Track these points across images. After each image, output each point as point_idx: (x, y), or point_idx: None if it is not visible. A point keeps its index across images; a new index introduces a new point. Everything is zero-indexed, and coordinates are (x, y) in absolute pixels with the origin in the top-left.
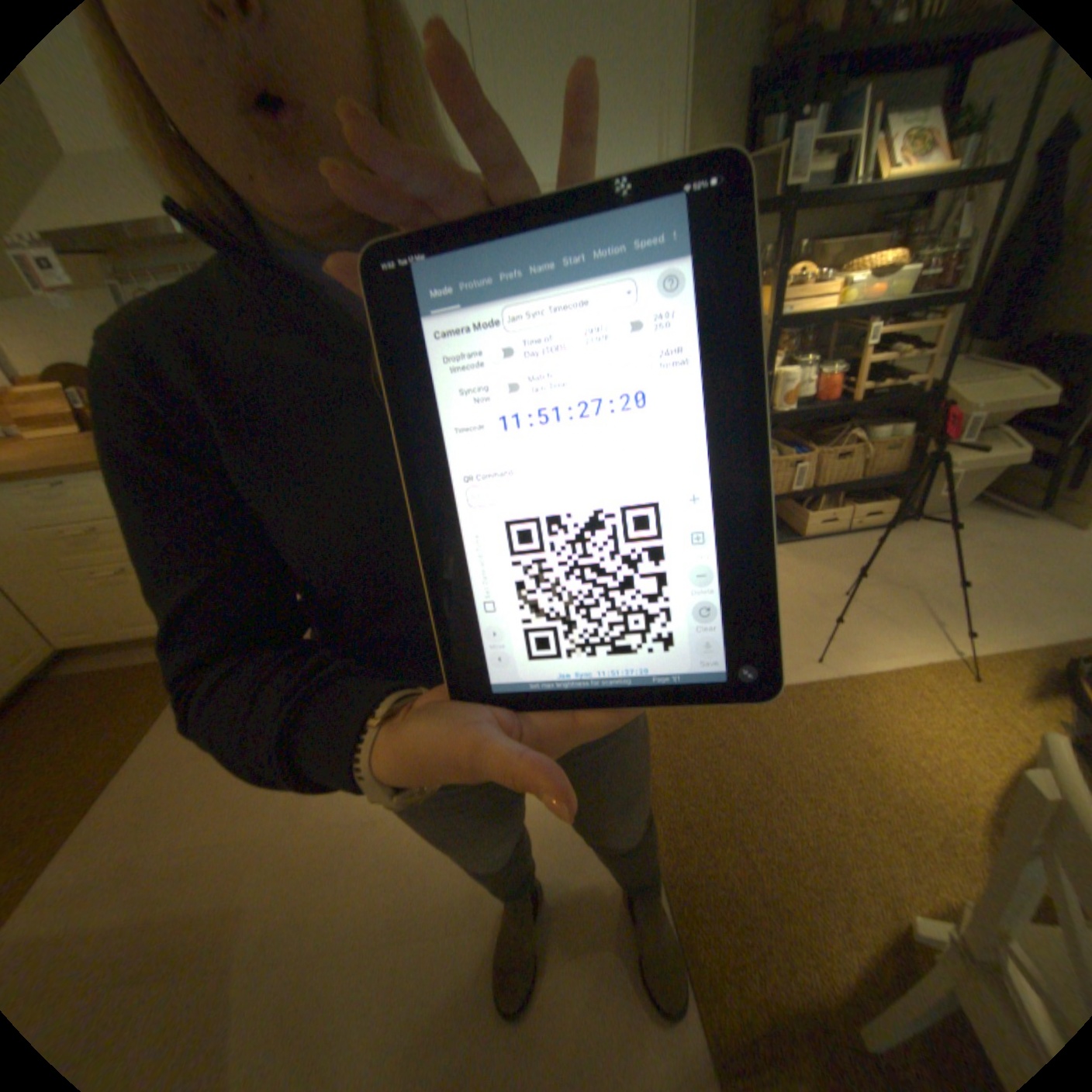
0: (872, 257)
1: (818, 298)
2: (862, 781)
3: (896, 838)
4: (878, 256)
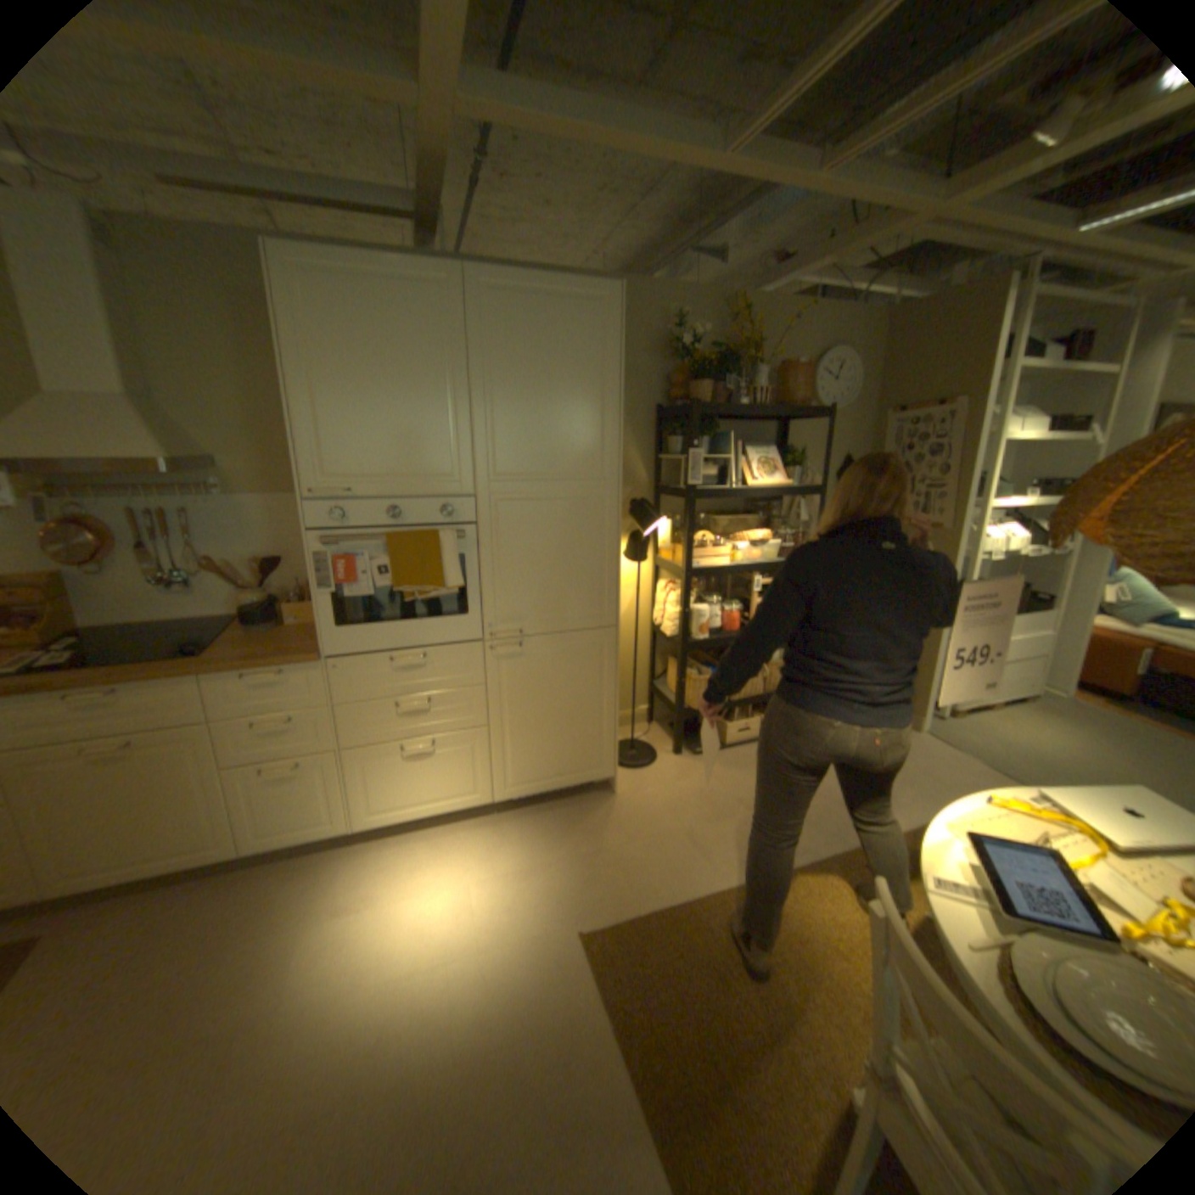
0: (748, 530)
1: (716, 557)
2: (797, 972)
3: (829, 1021)
4: (752, 529)
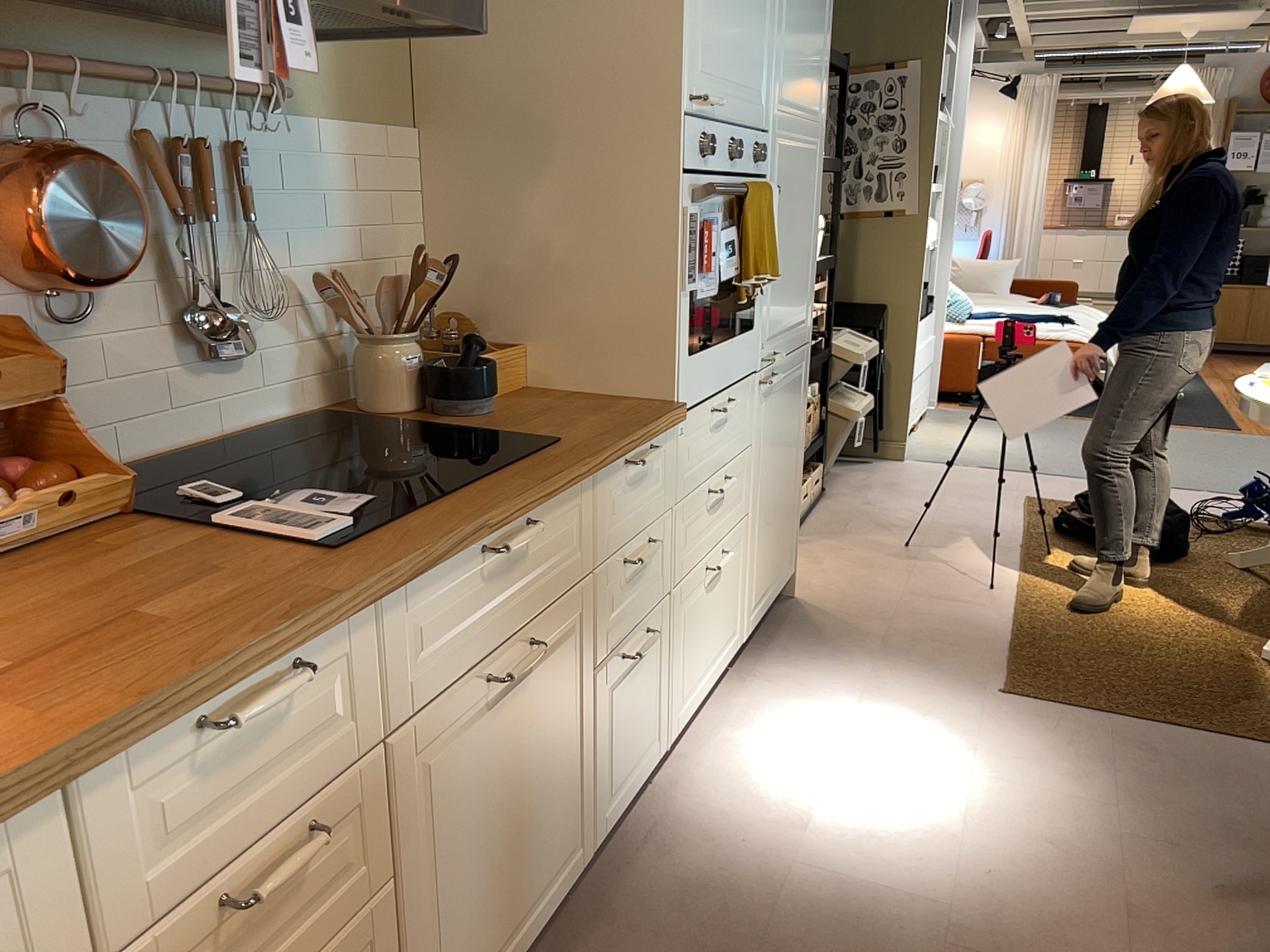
0: None
1: None
2: (1130, 625)
3: (1186, 636)
4: None
